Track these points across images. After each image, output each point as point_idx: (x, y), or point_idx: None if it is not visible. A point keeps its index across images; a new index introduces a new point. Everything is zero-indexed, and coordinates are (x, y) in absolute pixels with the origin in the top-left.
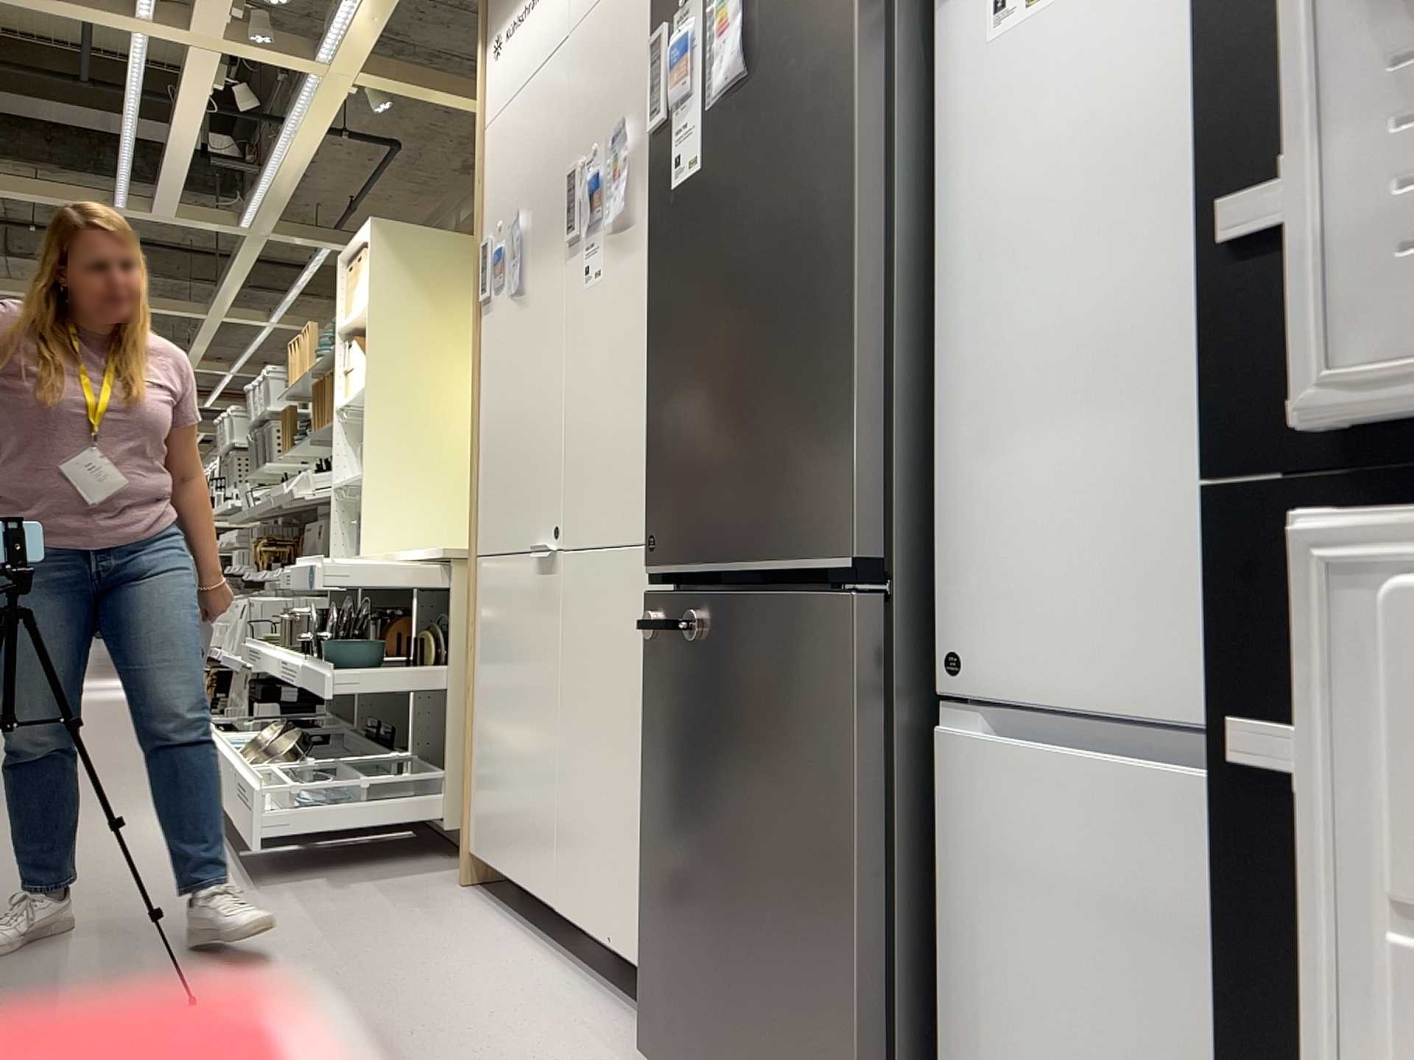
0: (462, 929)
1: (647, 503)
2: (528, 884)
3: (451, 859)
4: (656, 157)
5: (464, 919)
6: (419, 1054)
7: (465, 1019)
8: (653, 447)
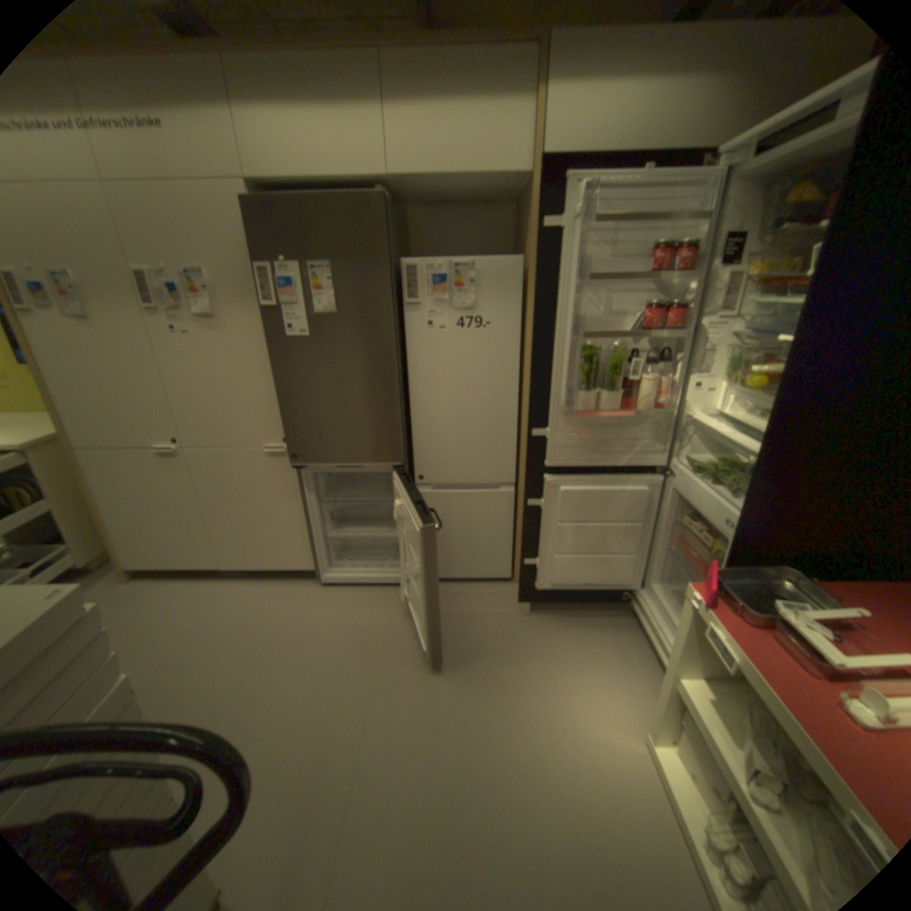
0: (166, 595)
1: (287, 442)
2: (192, 567)
3: (88, 576)
4: (269, 317)
5: (158, 592)
6: (244, 632)
7: (236, 616)
8: (289, 424)
